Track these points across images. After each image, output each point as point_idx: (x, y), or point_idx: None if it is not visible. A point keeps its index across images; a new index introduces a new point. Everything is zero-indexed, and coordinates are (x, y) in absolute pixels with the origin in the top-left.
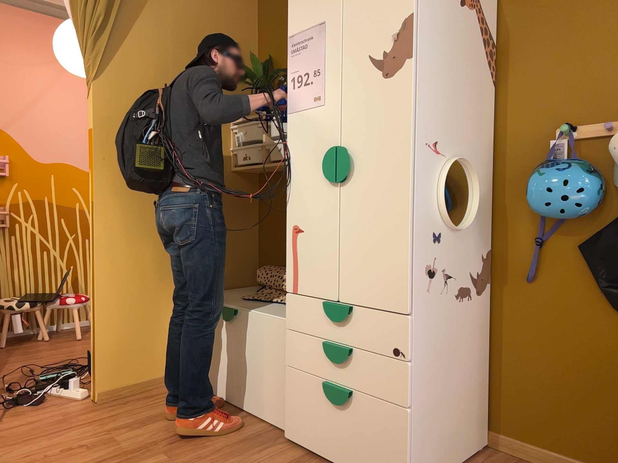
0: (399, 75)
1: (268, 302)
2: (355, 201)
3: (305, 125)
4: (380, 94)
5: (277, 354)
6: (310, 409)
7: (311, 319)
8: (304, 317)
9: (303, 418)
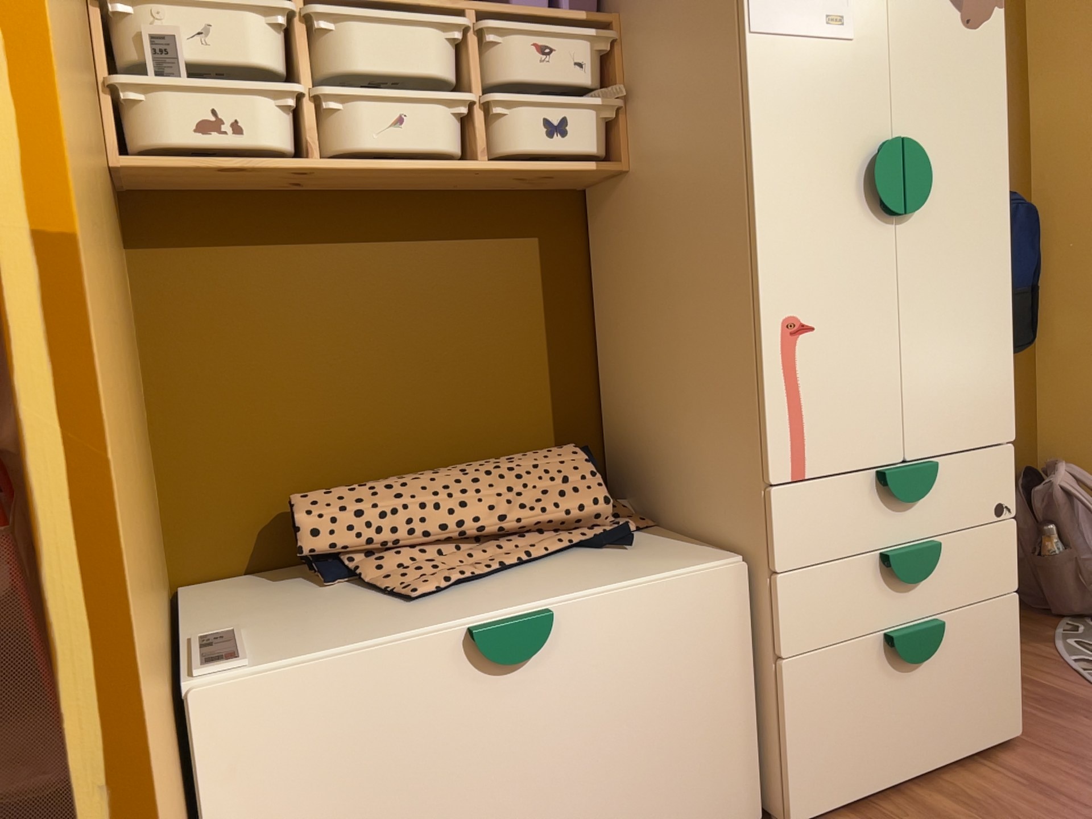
0: (986, 30)
1: (500, 570)
2: (926, 255)
3: (807, 76)
4: (960, 54)
5: (715, 656)
6: (855, 711)
7: (845, 520)
8: (828, 524)
9: (840, 744)
